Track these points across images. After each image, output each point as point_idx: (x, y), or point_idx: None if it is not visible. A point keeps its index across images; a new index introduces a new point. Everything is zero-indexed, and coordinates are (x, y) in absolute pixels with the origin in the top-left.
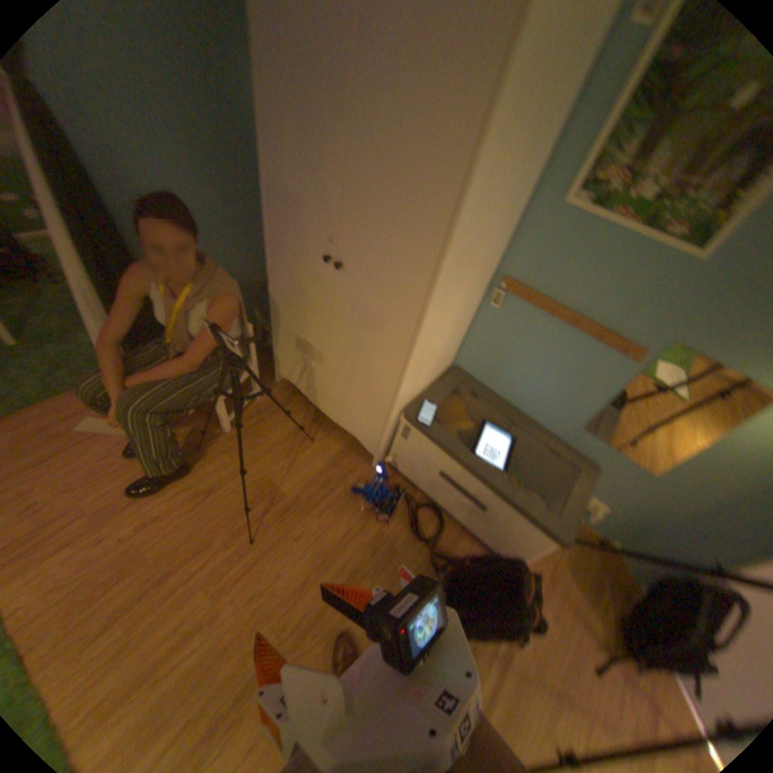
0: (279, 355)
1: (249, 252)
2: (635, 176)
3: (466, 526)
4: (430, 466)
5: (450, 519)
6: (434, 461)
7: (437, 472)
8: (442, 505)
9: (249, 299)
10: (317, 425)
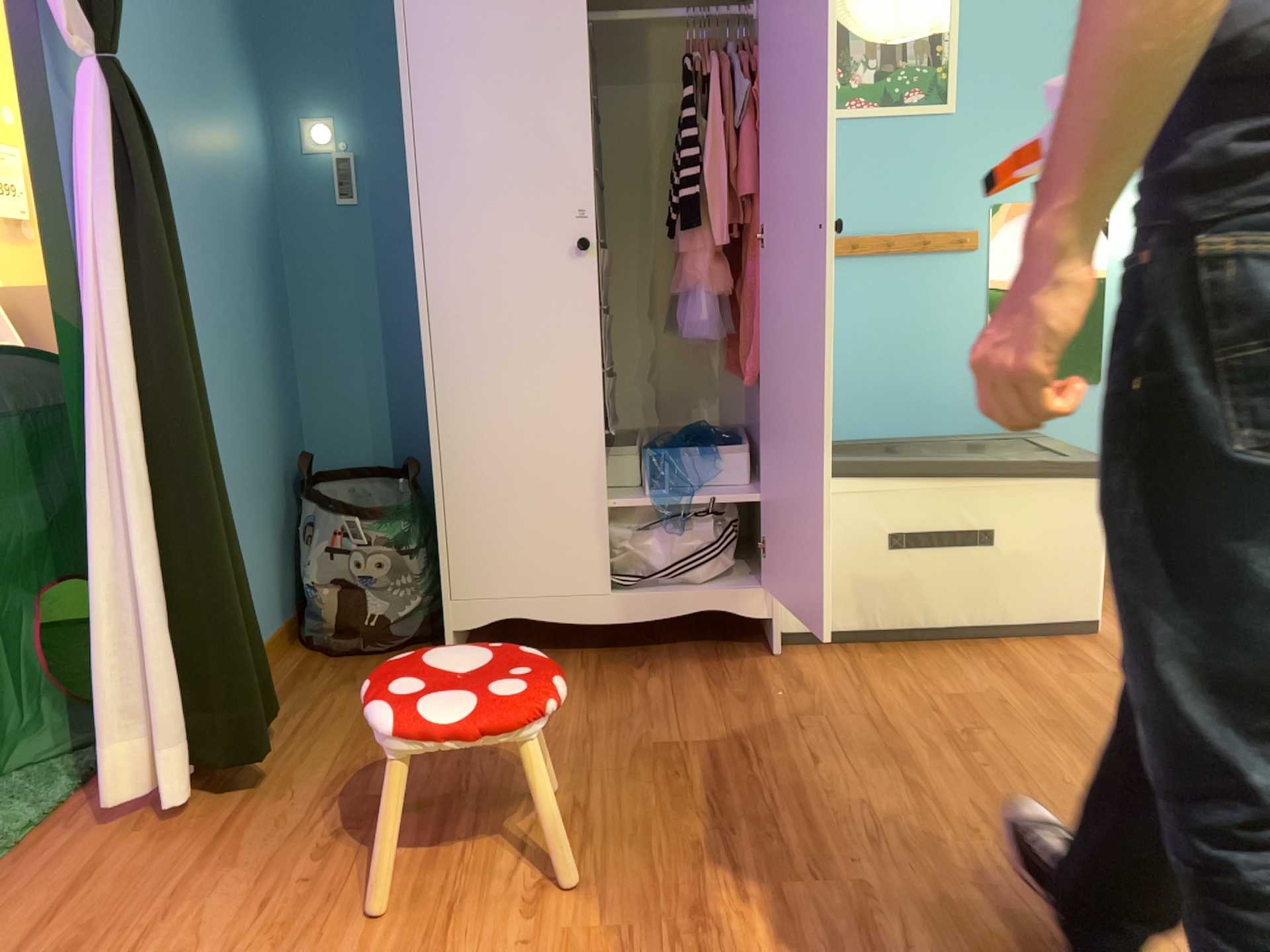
0: (454, 560)
1: (265, 428)
2: (844, 68)
3: (988, 615)
4: (871, 540)
5: (958, 635)
6: (872, 519)
7: (886, 539)
8: (929, 617)
9: (273, 546)
10: (608, 665)
